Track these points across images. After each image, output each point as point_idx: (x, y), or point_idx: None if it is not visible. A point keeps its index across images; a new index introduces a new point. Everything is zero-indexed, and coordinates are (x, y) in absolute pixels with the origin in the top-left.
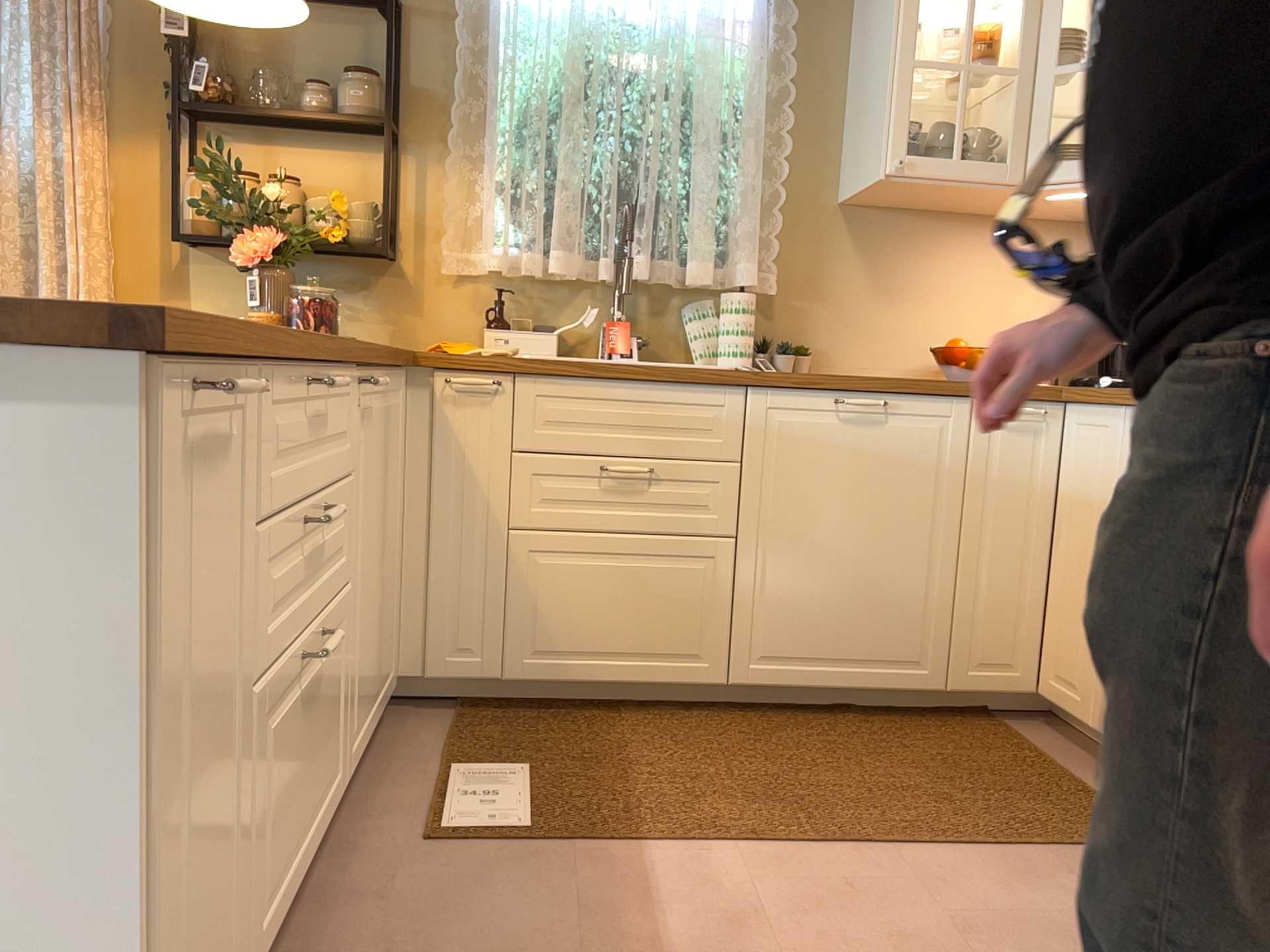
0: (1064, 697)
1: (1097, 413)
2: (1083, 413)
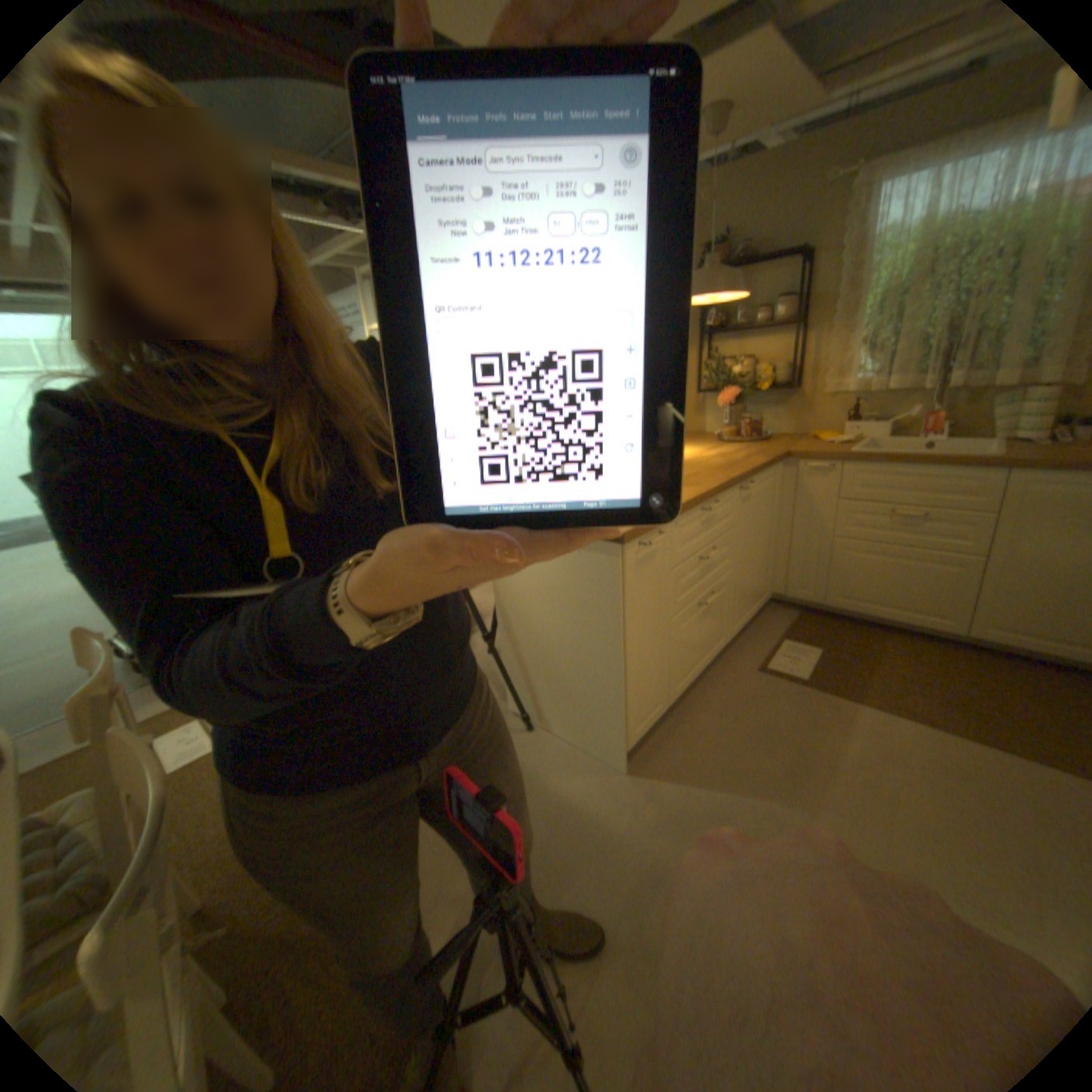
0: None
1: None
2: None
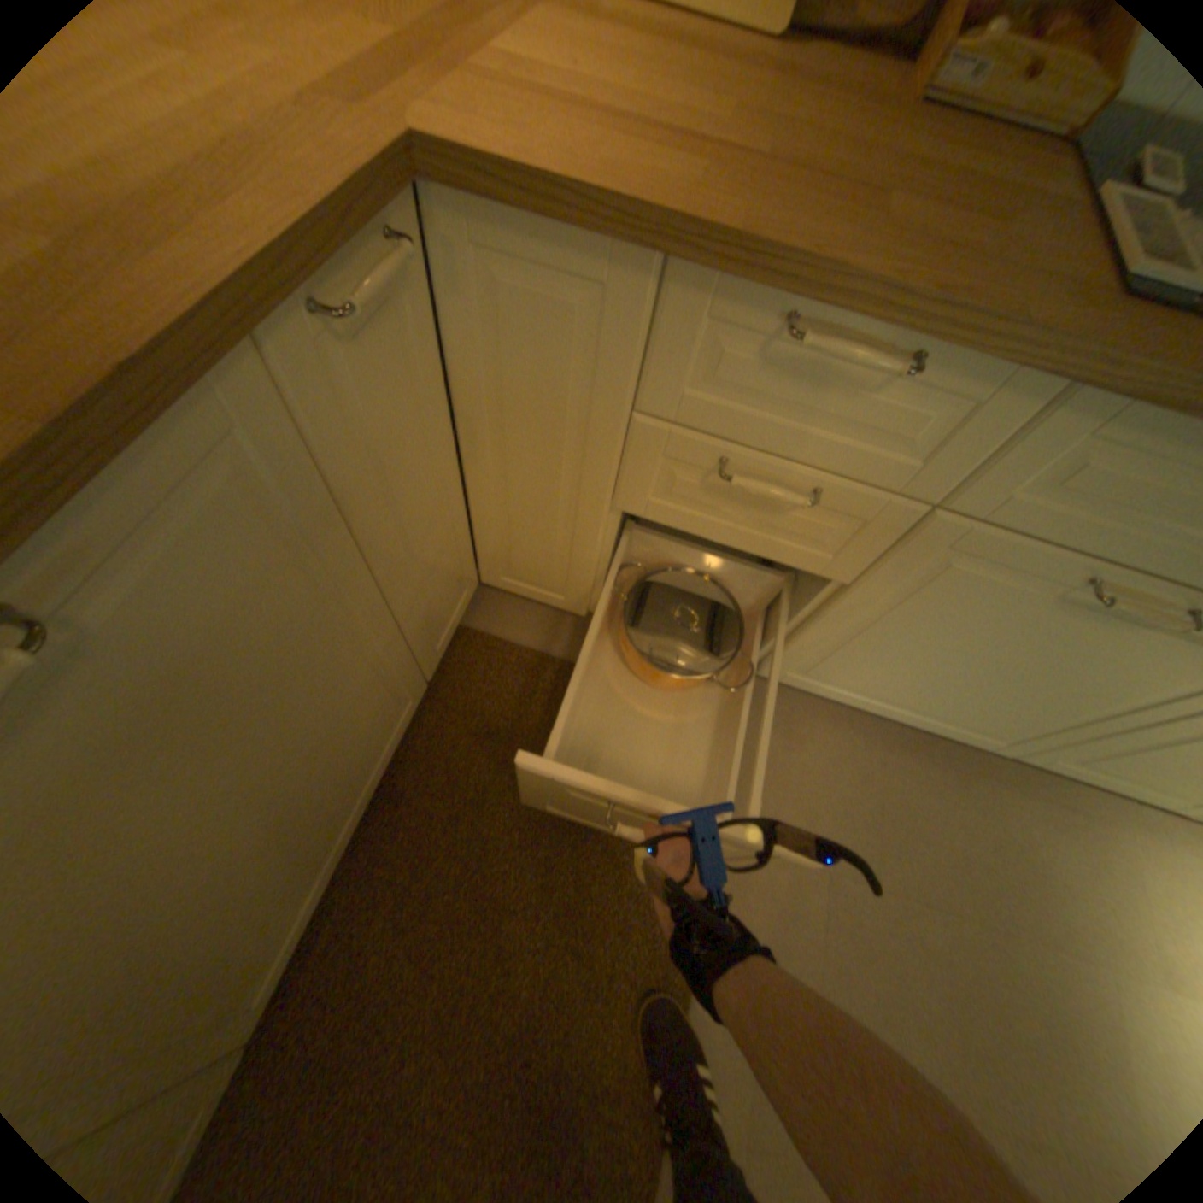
0: (530, 592)
1: (552, 233)
2: (491, 217)
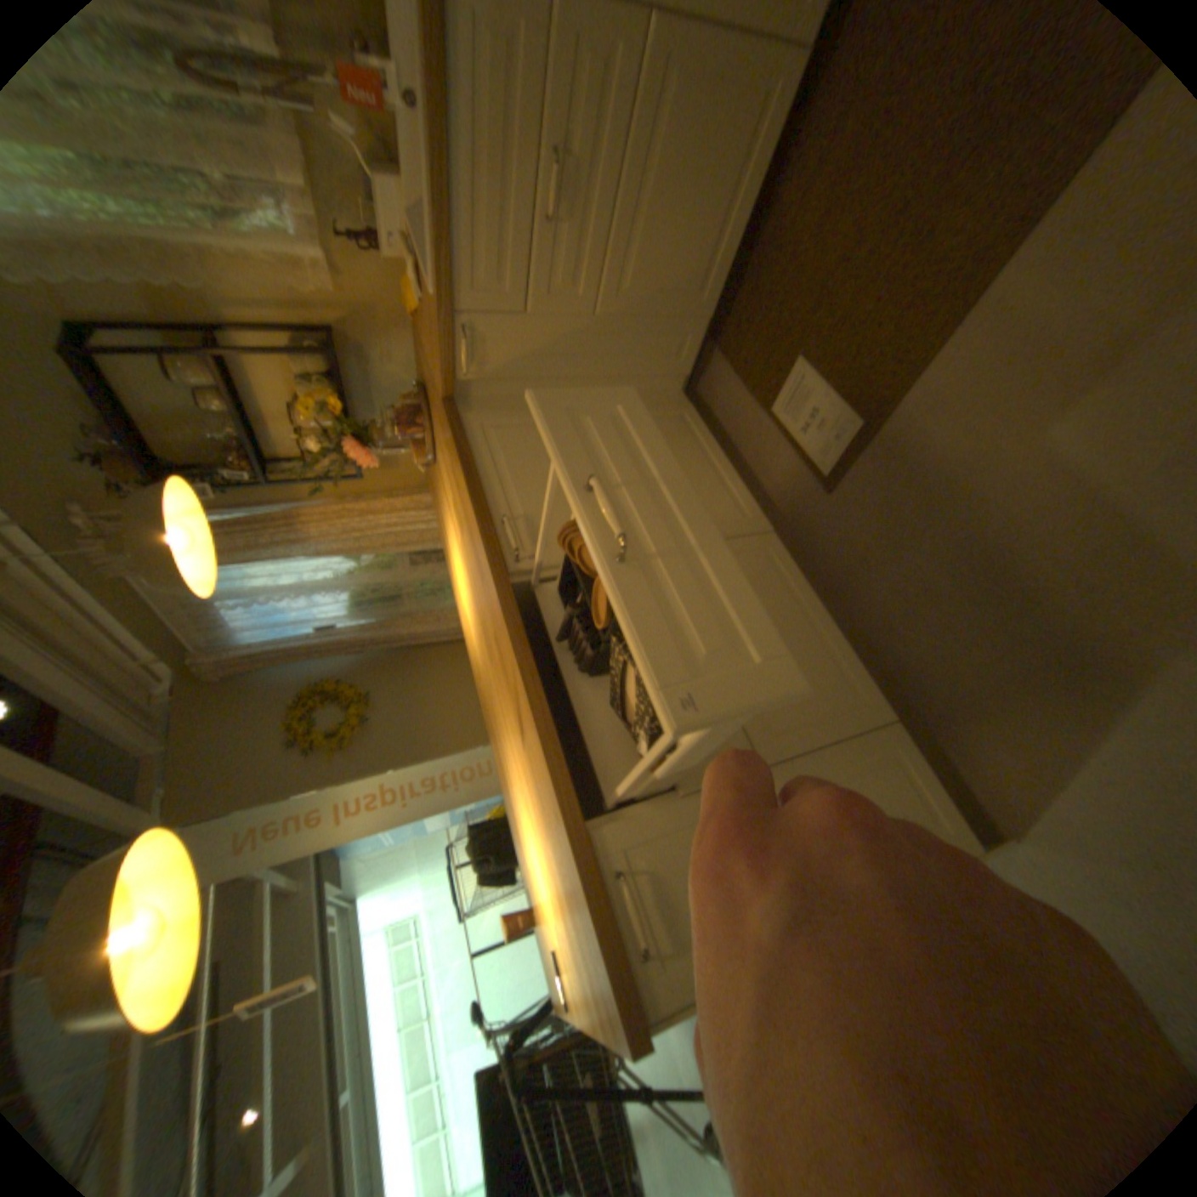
0: None
1: None
2: None
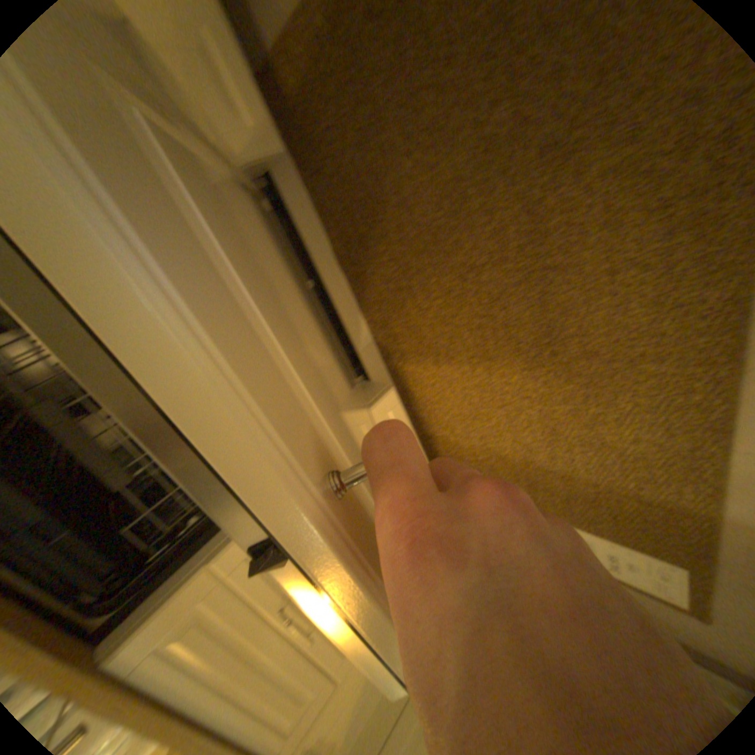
0: None
1: None
2: None
